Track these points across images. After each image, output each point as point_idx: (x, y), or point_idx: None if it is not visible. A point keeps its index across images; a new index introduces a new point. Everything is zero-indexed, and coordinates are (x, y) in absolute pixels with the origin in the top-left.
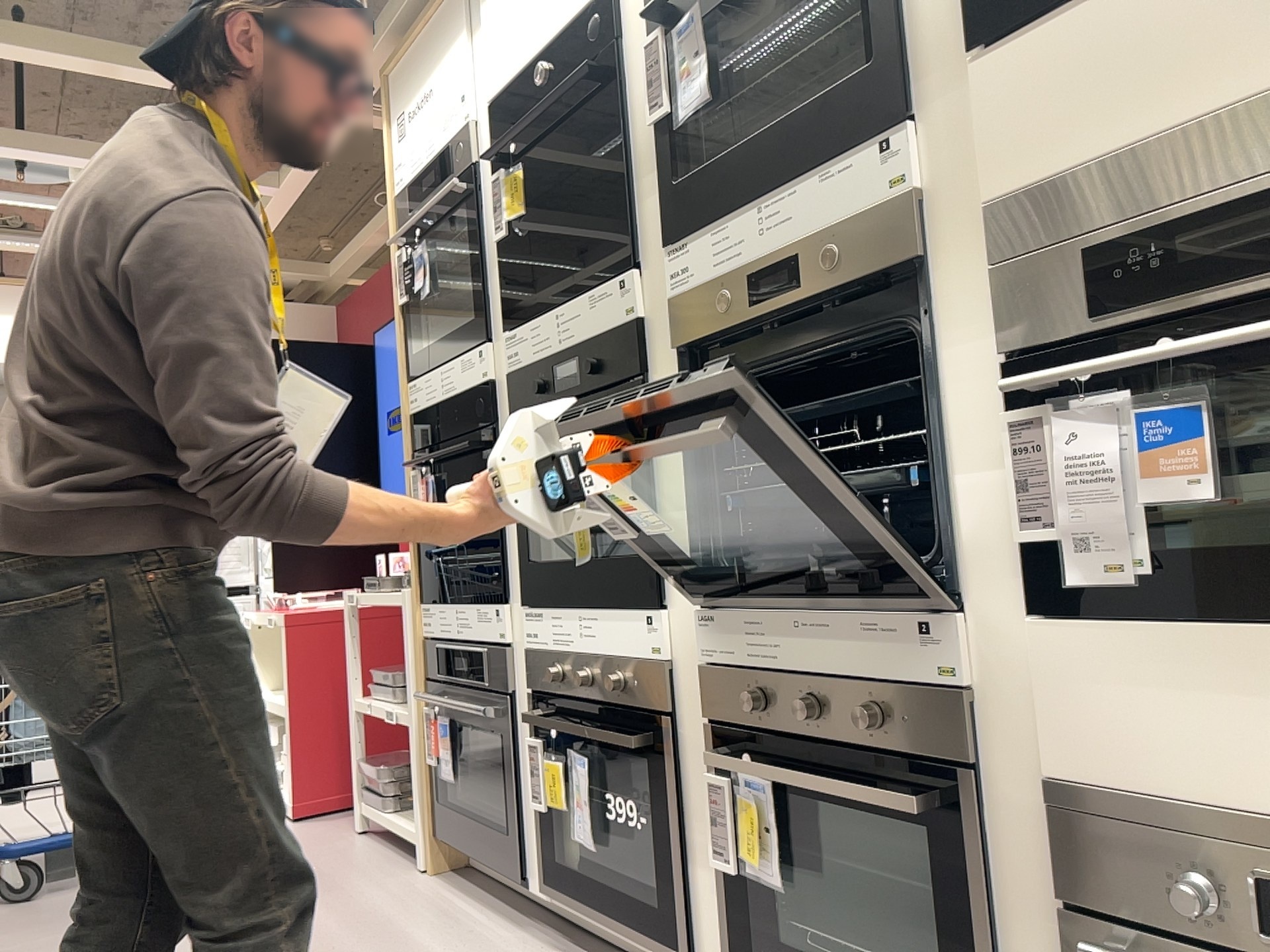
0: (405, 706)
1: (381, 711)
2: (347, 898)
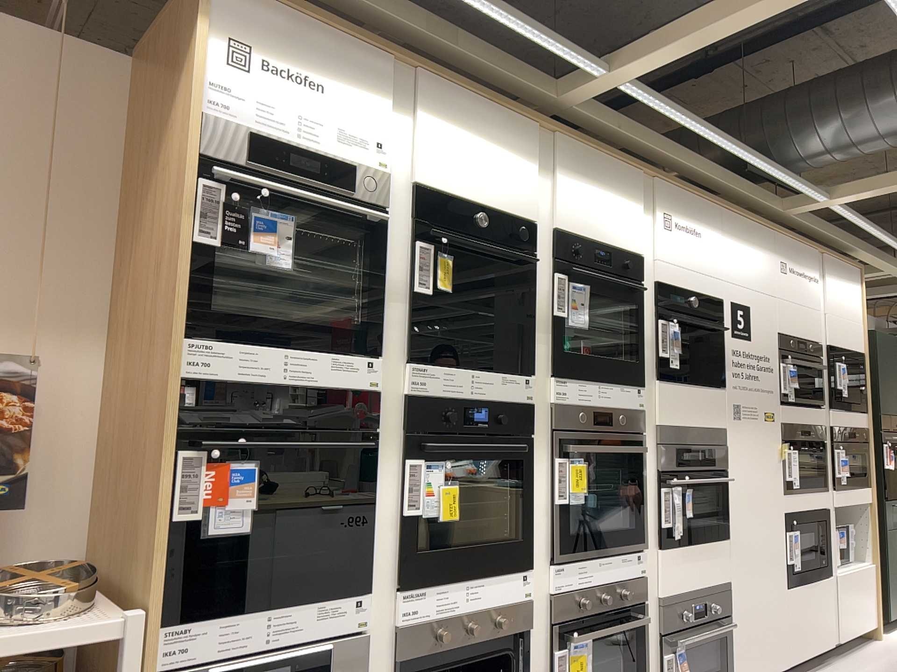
0: None
1: None
2: None
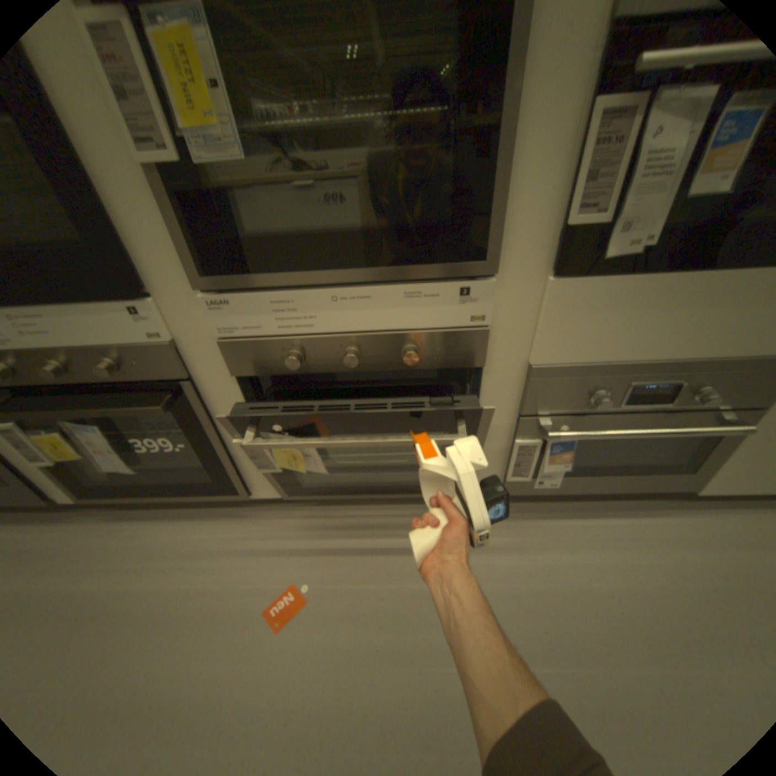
0: None
1: None
2: None
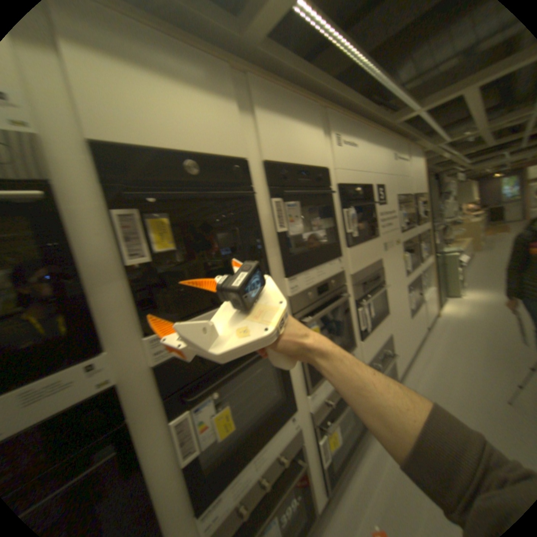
0: None
1: None
2: None
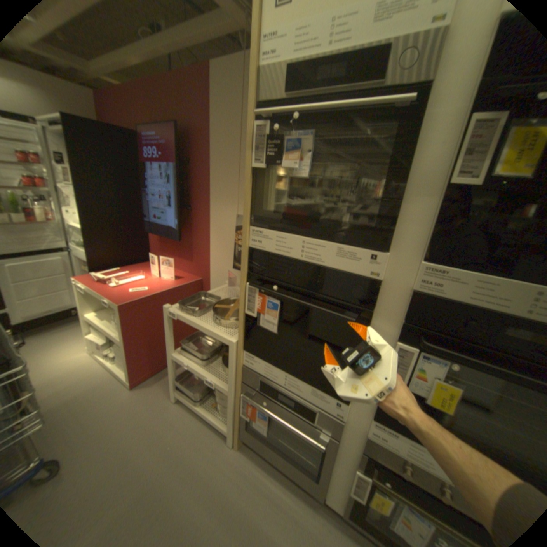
0: (213, 373)
1: (198, 374)
2: (208, 488)
